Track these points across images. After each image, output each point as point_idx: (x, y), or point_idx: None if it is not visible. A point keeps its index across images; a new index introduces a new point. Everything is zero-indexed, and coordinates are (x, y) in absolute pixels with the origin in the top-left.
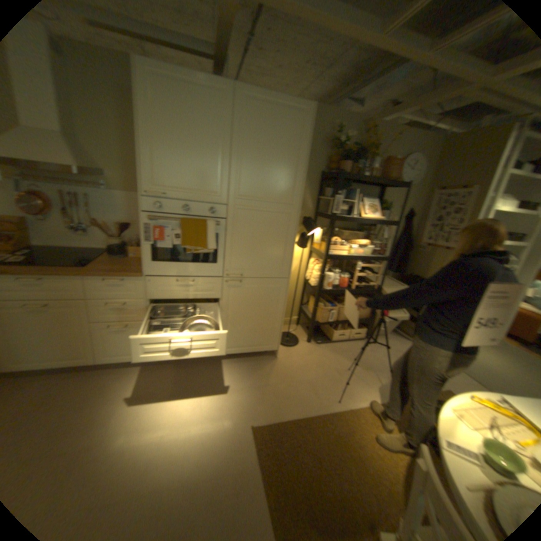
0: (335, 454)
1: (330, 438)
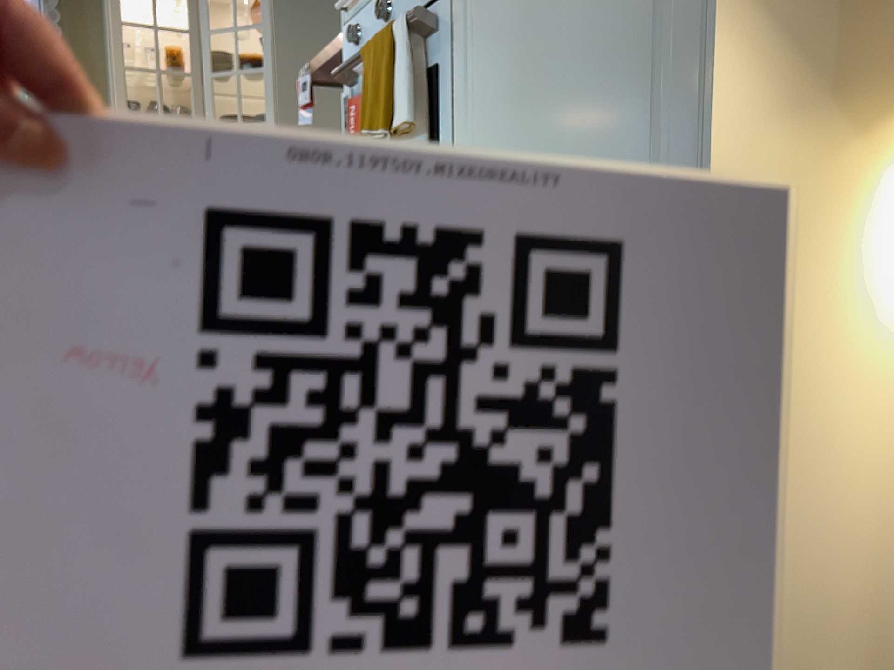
0: None
1: None
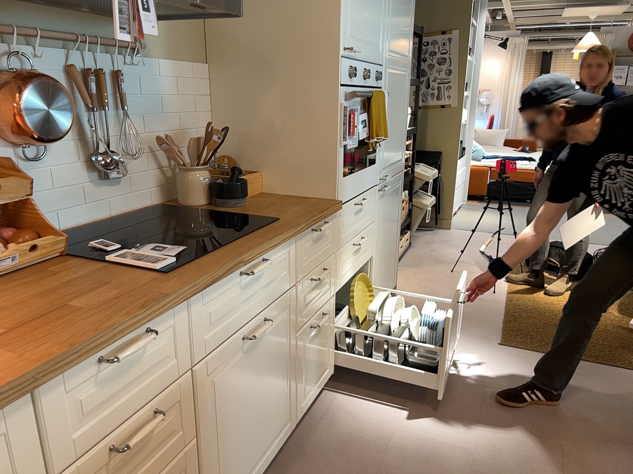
0: (551, 316)
1: (533, 311)
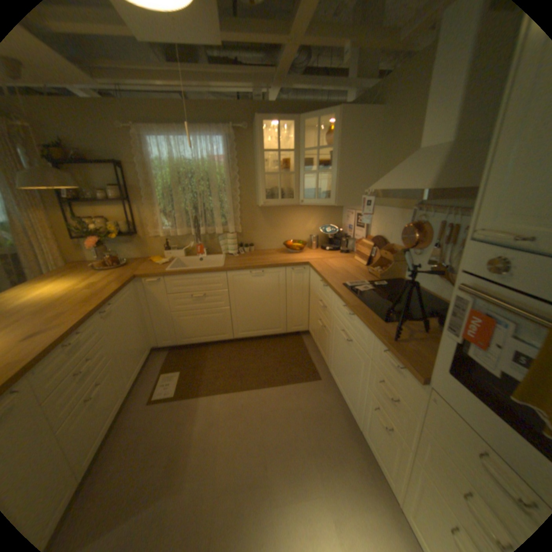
0: None
1: None
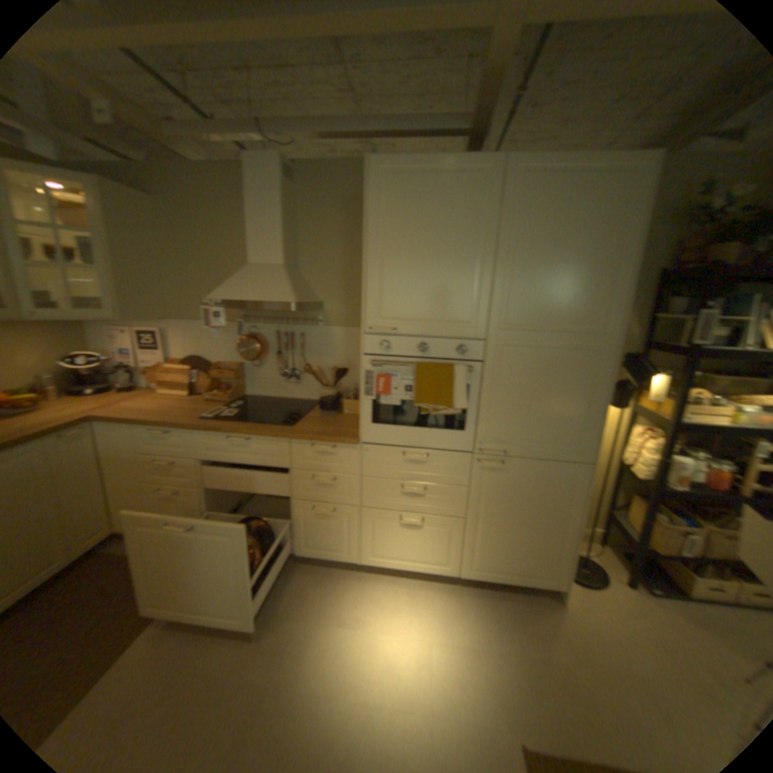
0: None
1: None
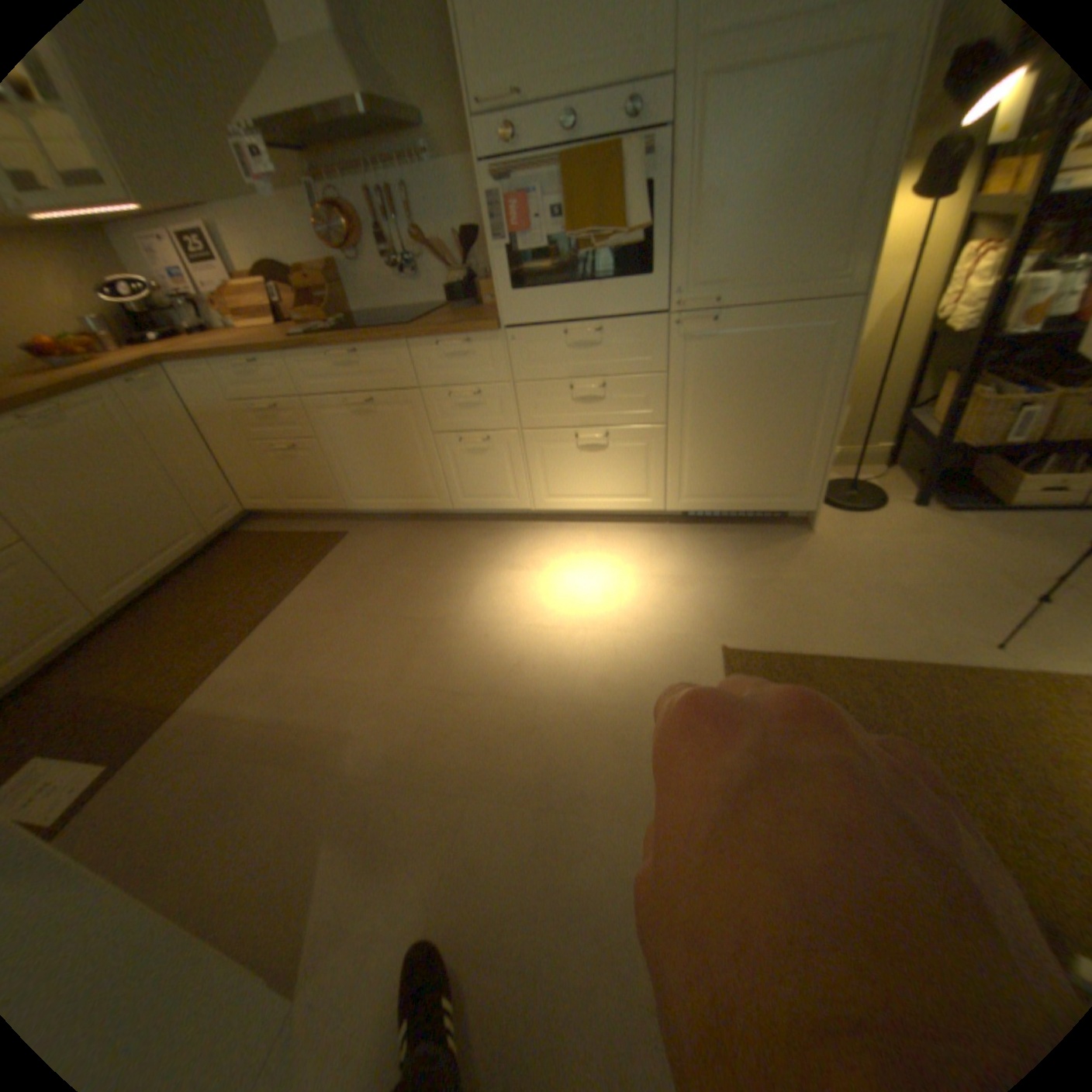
0: (960, 752)
1: (951, 715)
